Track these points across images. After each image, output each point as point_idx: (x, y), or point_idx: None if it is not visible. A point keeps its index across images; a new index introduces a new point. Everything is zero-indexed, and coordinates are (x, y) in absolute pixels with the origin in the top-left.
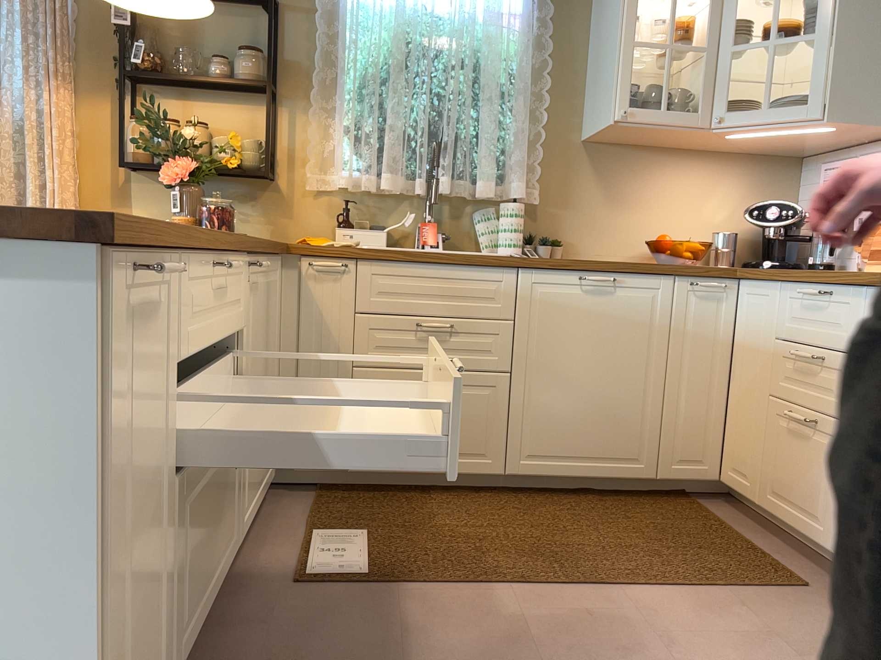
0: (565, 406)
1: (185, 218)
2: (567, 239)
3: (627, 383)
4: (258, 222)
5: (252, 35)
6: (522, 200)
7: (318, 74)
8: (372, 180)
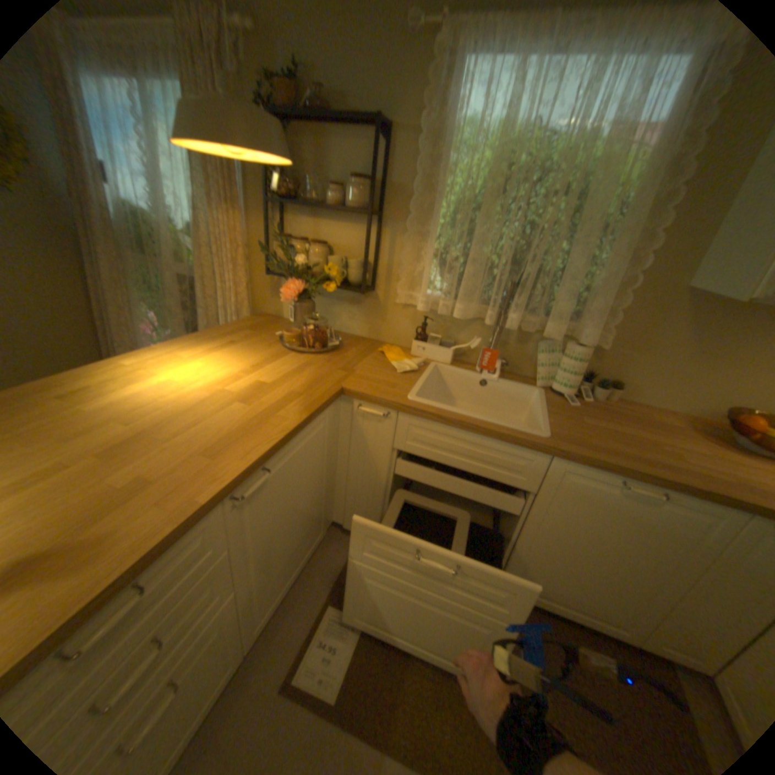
0: (566, 571)
1: (295, 328)
2: (630, 382)
3: (641, 578)
4: (360, 320)
5: (366, 155)
6: (593, 339)
7: (417, 198)
8: (448, 306)
